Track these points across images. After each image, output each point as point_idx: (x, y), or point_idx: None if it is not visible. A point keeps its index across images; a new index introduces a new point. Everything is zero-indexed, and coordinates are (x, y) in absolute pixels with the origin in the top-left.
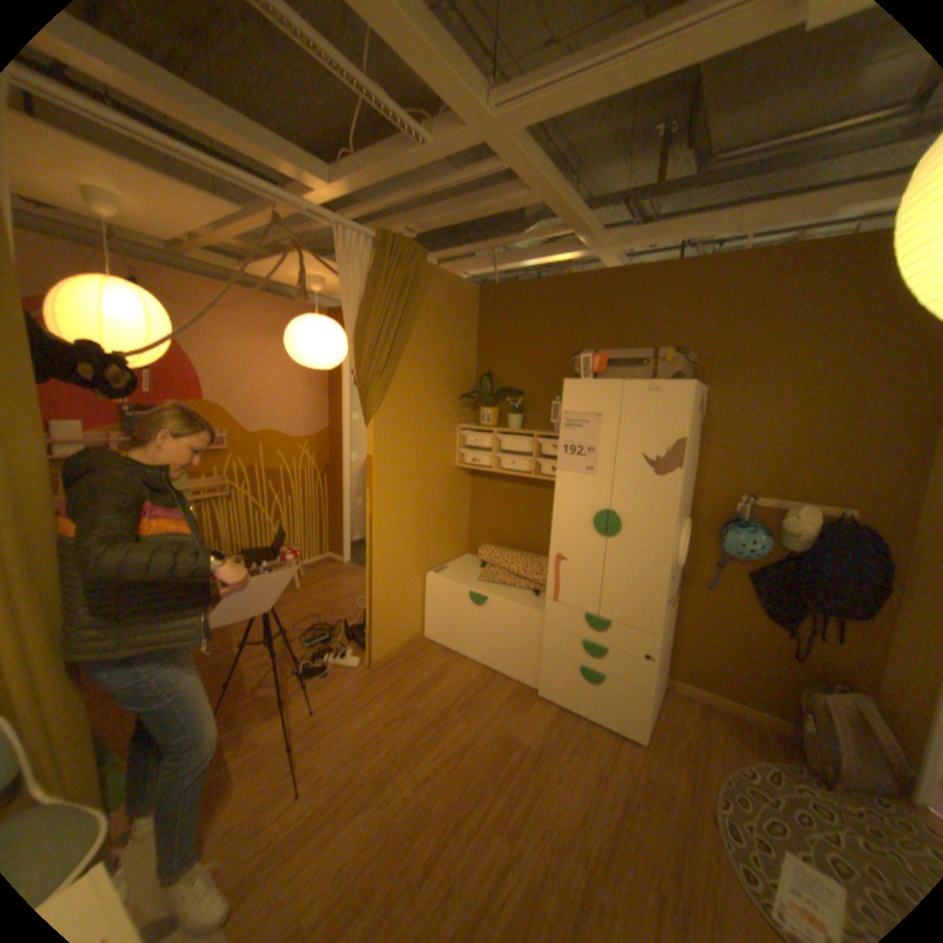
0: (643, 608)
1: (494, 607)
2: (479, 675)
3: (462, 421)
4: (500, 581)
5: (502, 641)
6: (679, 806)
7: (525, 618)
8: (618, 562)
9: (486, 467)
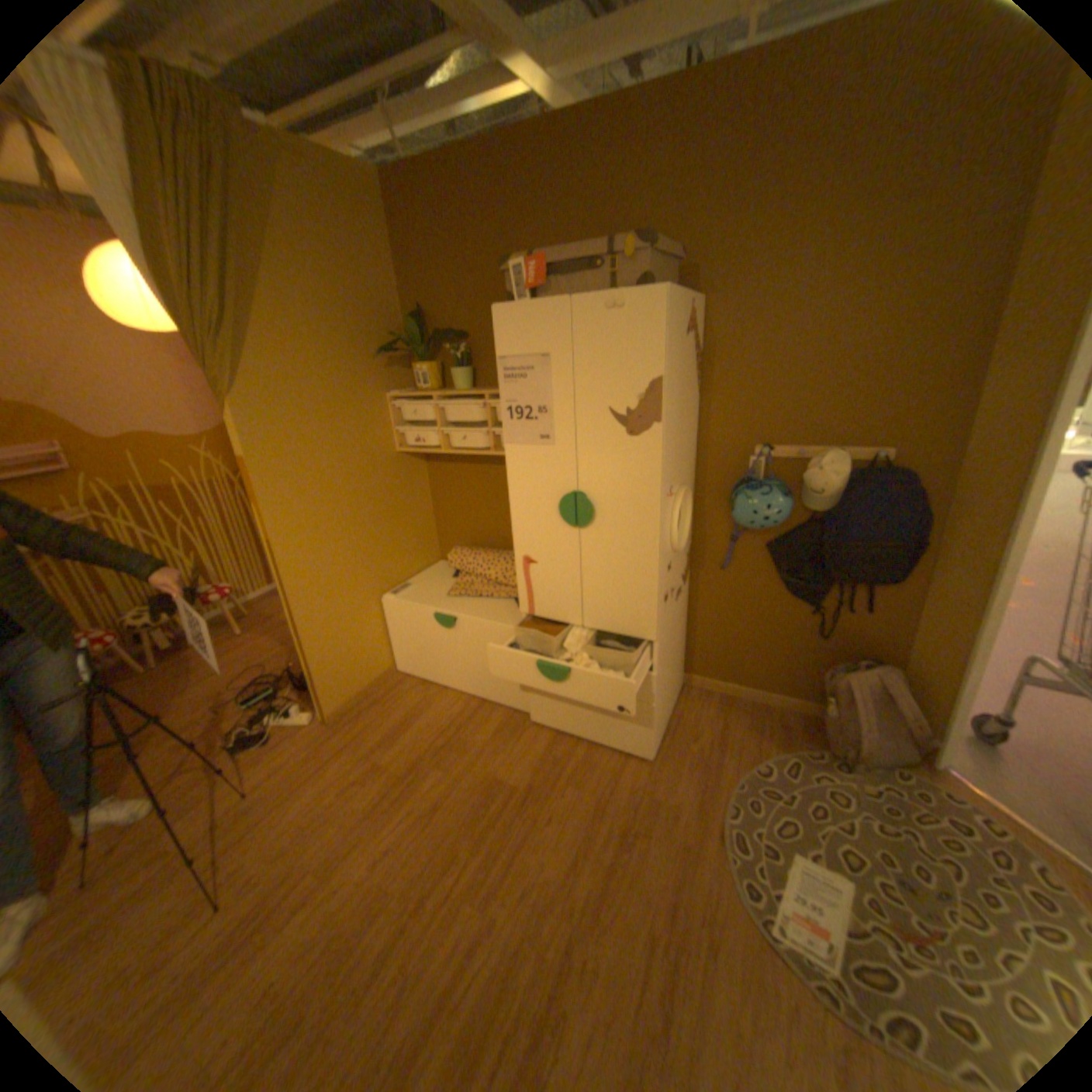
0: (632, 611)
1: (467, 628)
2: (463, 708)
3: (393, 387)
4: (476, 592)
5: (483, 665)
6: (683, 824)
7: (504, 637)
8: (596, 558)
9: (436, 448)
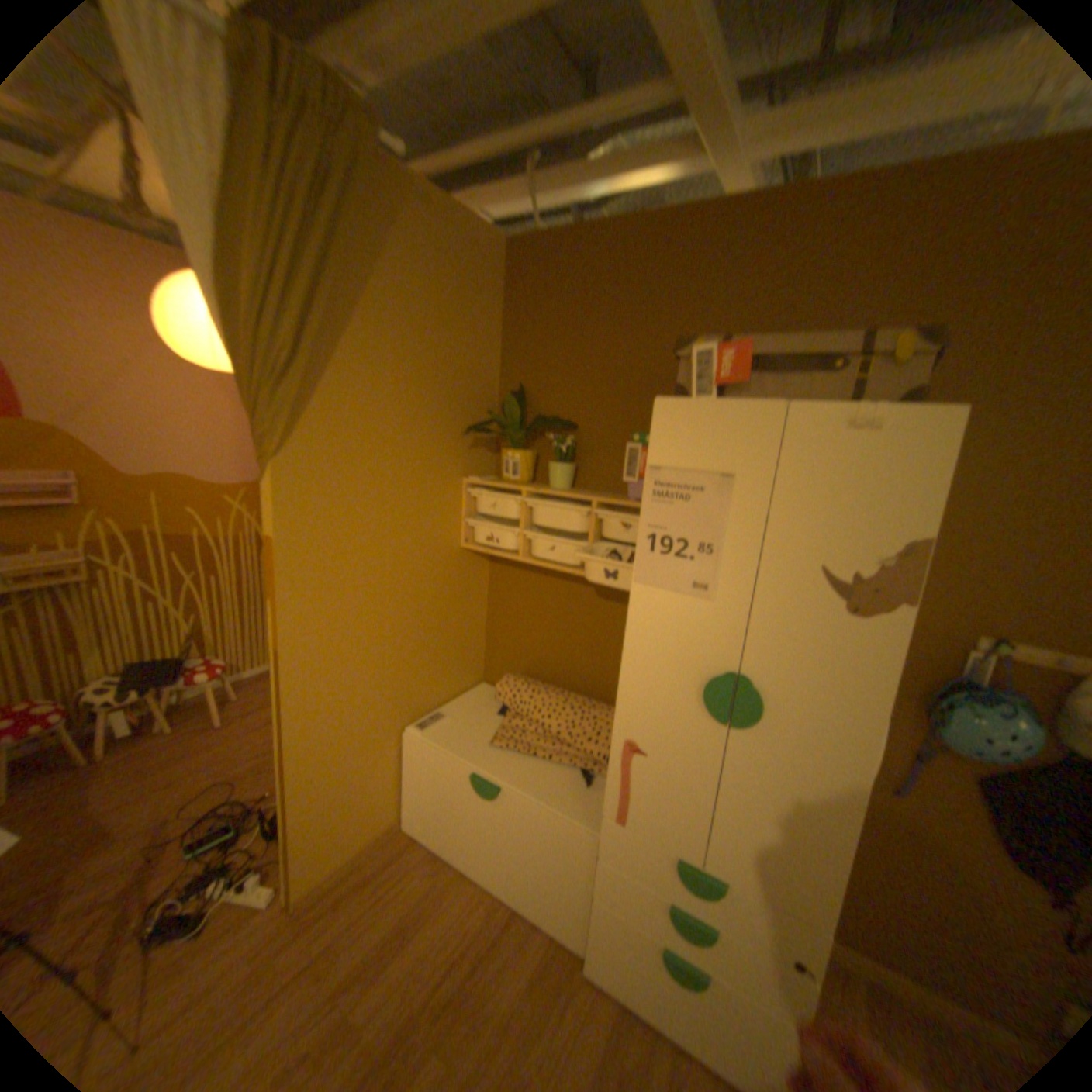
0: (798, 875)
1: (512, 806)
2: (485, 921)
3: (473, 471)
4: (529, 747)
5: (525, 864)
6: None
7: (565, 836)
8: (751, 777)
9: (512, 552)
